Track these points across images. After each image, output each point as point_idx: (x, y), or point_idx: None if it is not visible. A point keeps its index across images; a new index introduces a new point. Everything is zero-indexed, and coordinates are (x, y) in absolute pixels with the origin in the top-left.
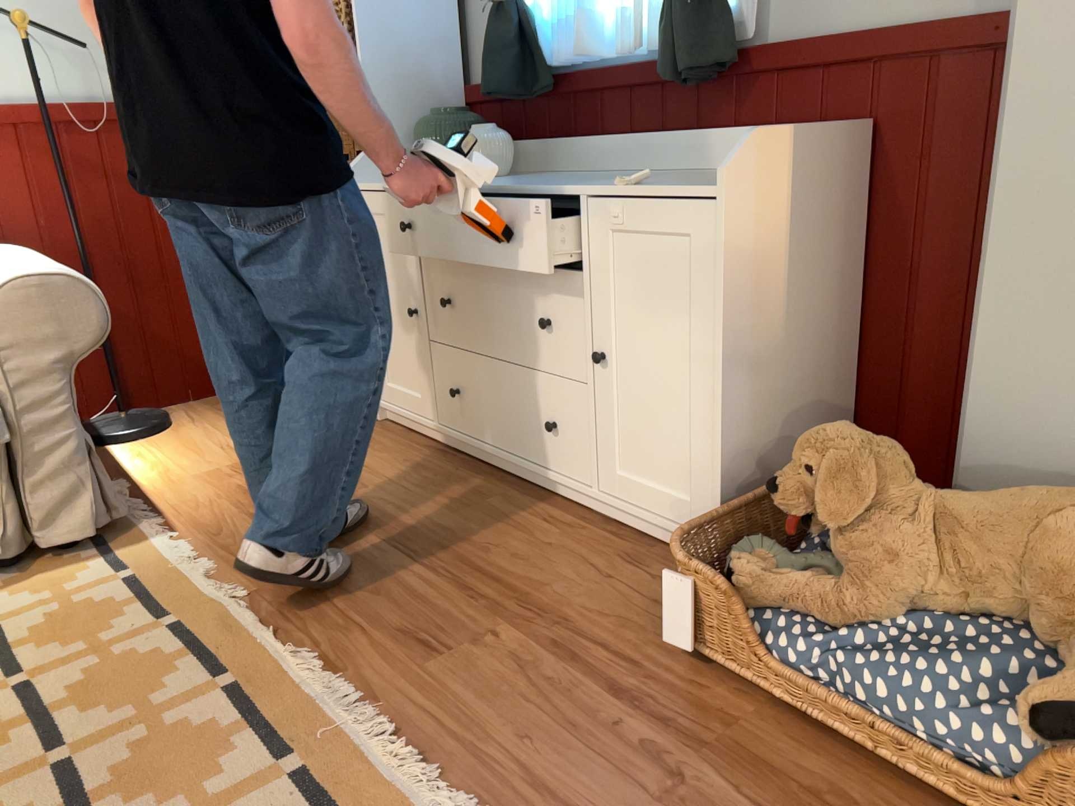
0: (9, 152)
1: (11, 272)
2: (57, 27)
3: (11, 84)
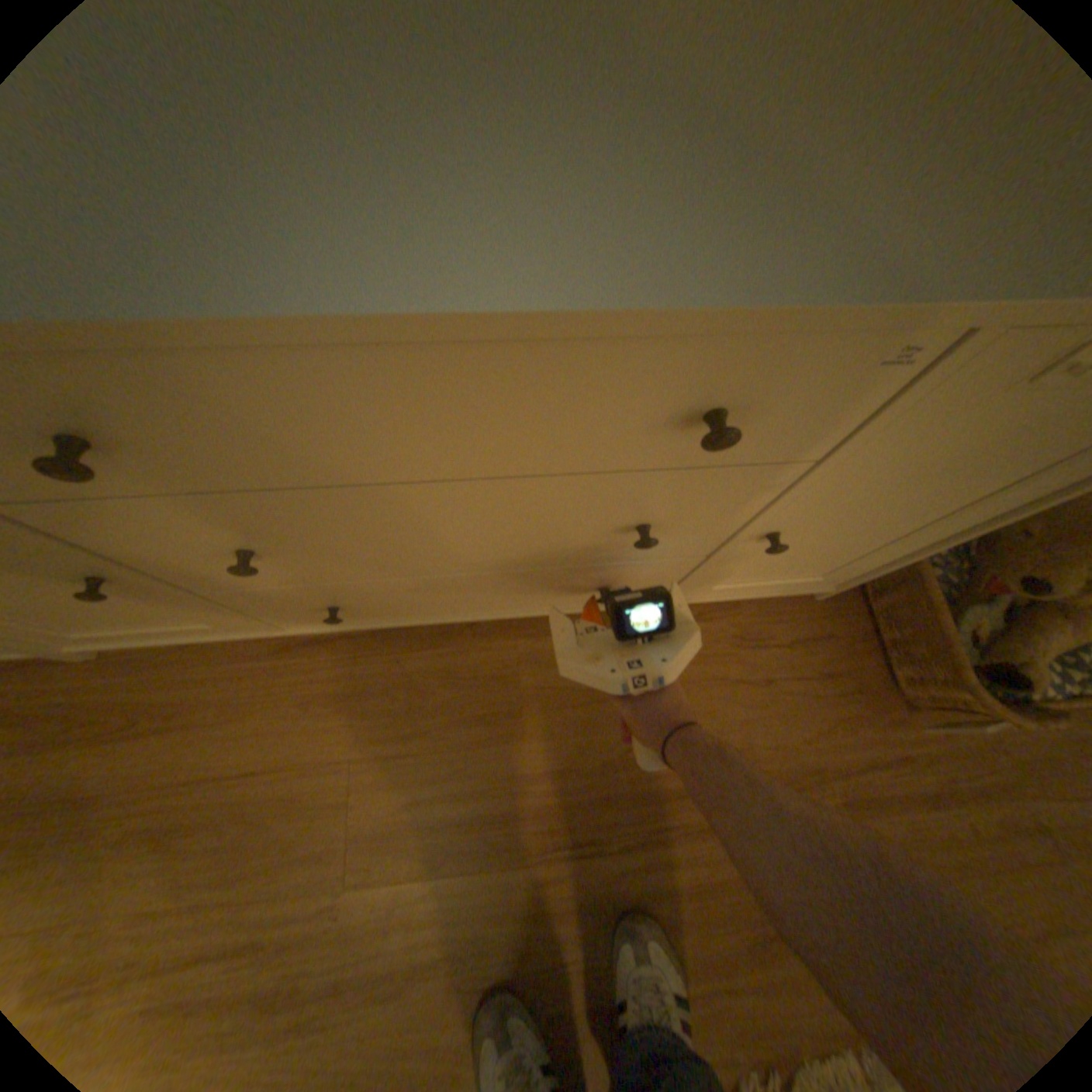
0: None
1: None
2: None
3: None
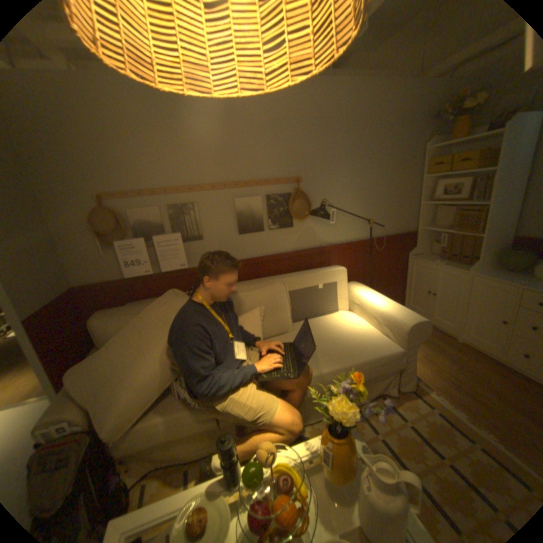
0: (352, 253)
1: (400, 313)
2: (369, 217)
3: (356, 234)
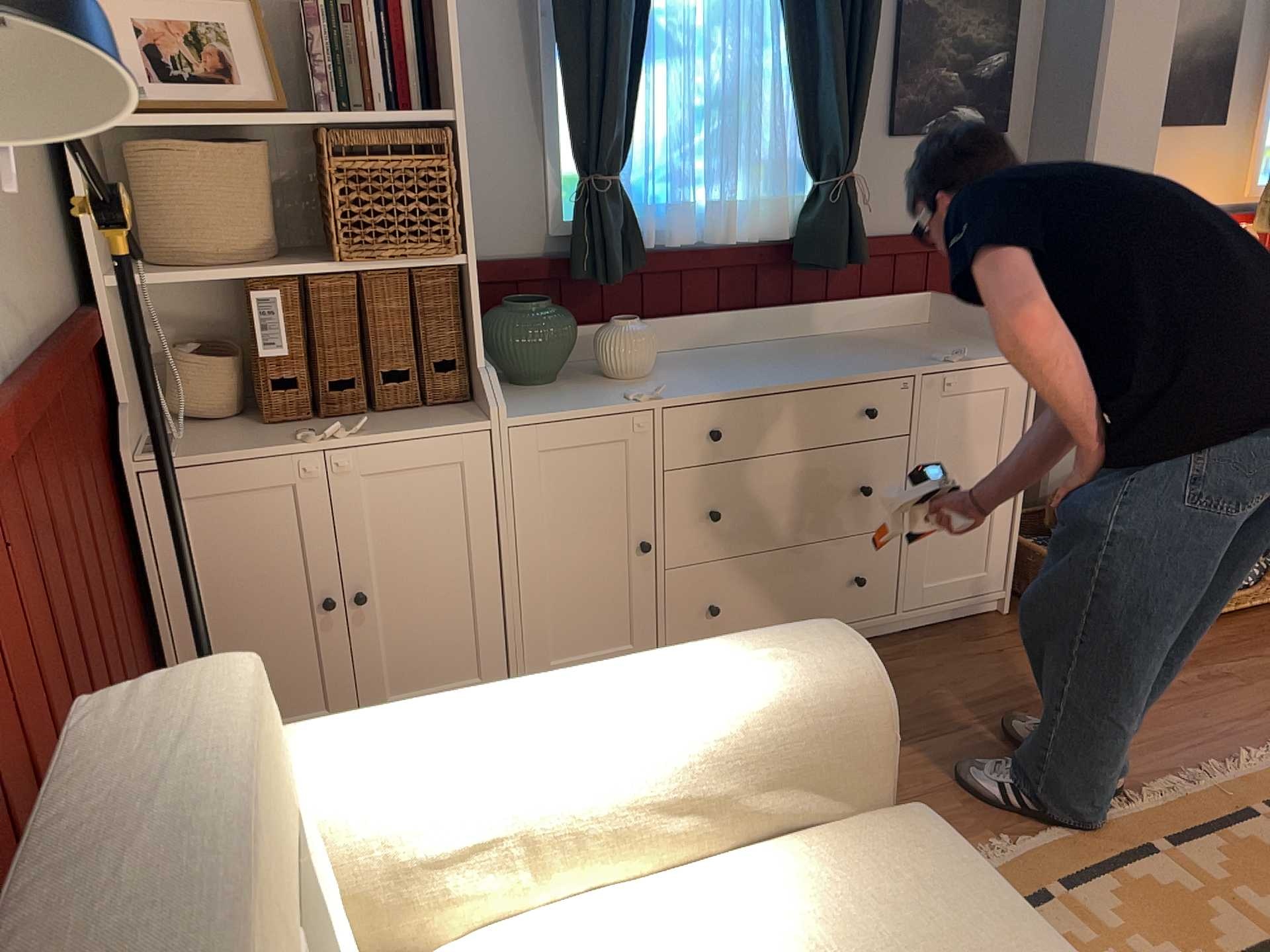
0: None
1: (758, 672)
2: None
3: None
